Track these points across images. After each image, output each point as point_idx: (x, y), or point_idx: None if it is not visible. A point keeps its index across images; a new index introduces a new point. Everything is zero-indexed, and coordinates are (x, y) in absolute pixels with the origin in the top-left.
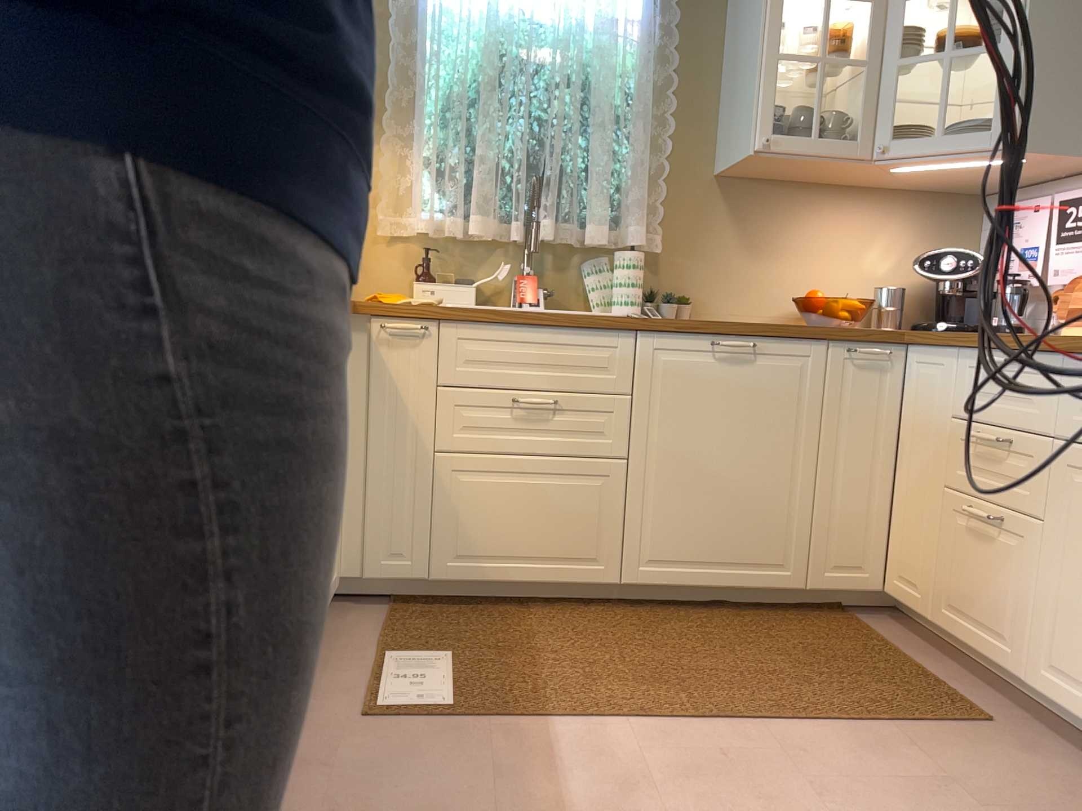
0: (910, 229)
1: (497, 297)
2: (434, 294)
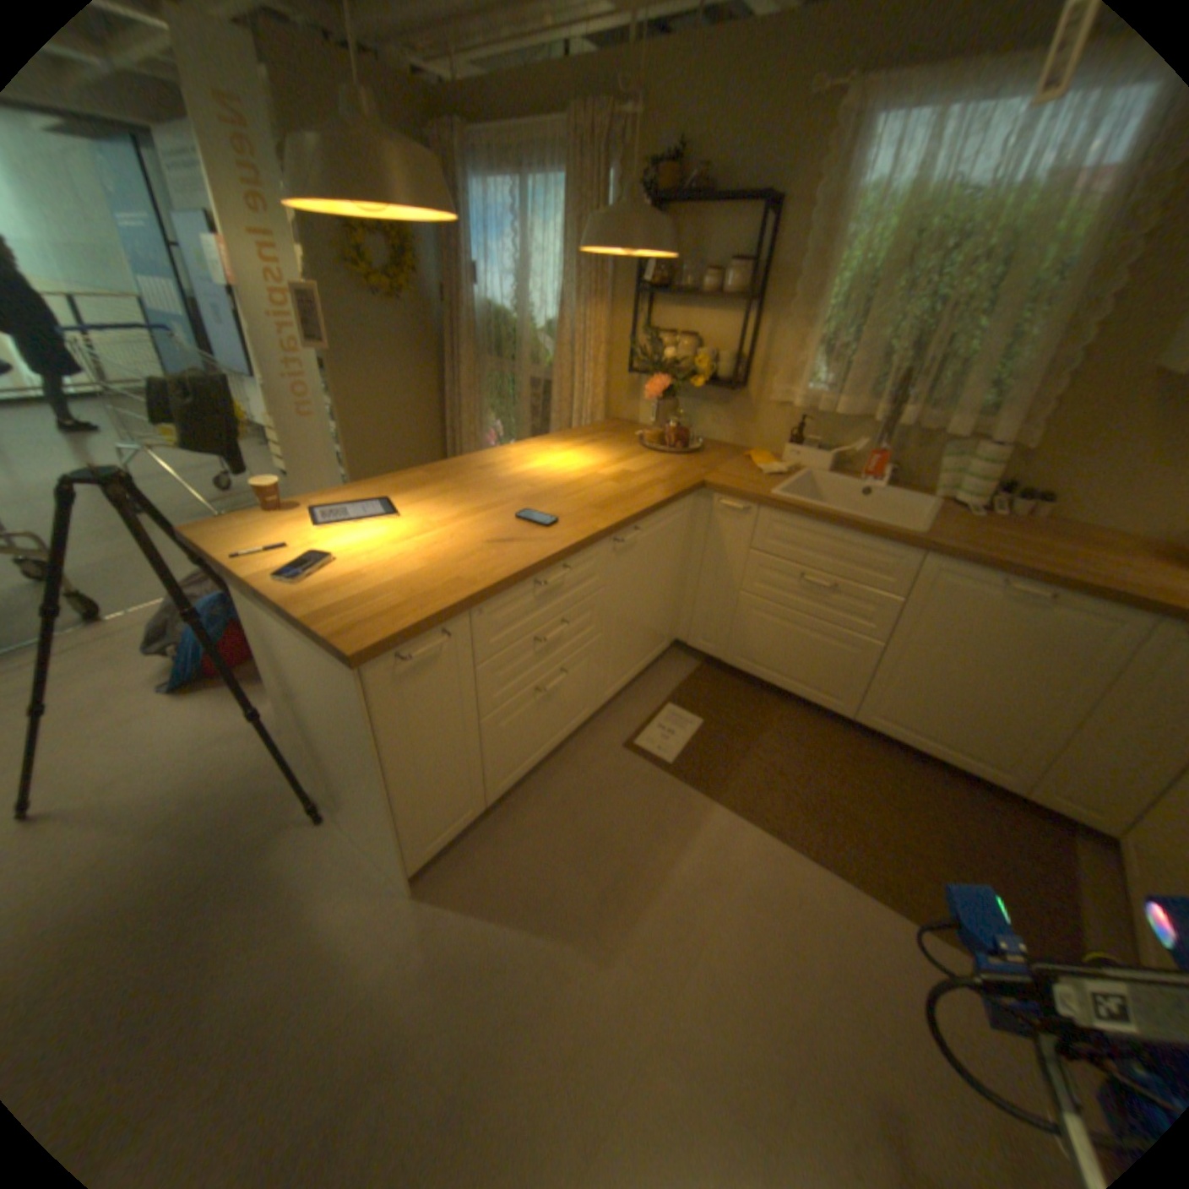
0: None
1: (855, 463)
2: (797, 457)
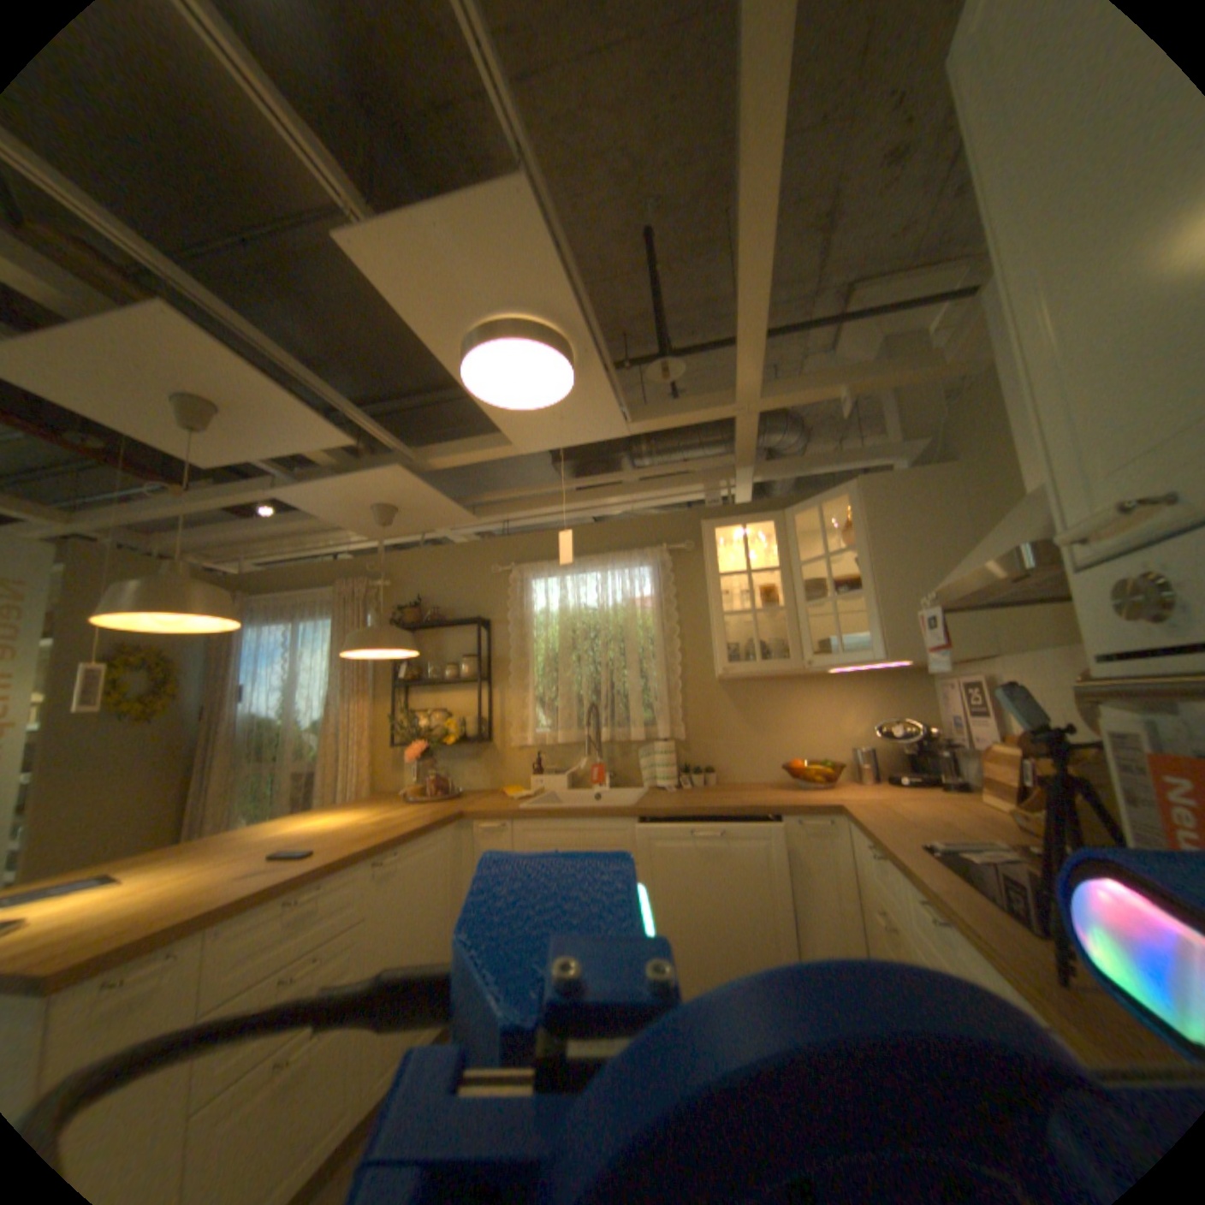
0: (874, 701)
1: (585, 780)
2: (541, 784)
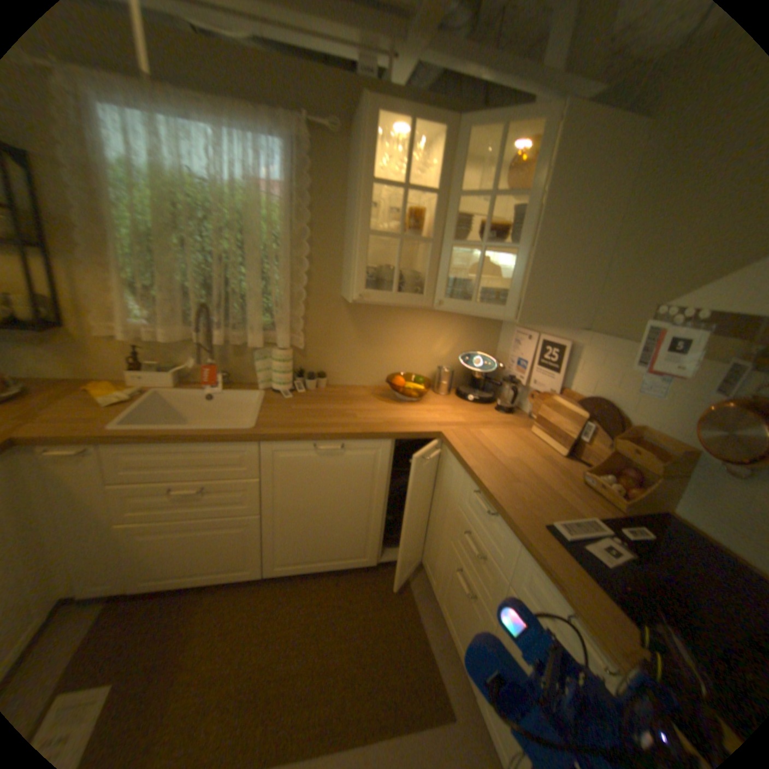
0: (460, 331)
1: (194, 375)
2: (139, 381)
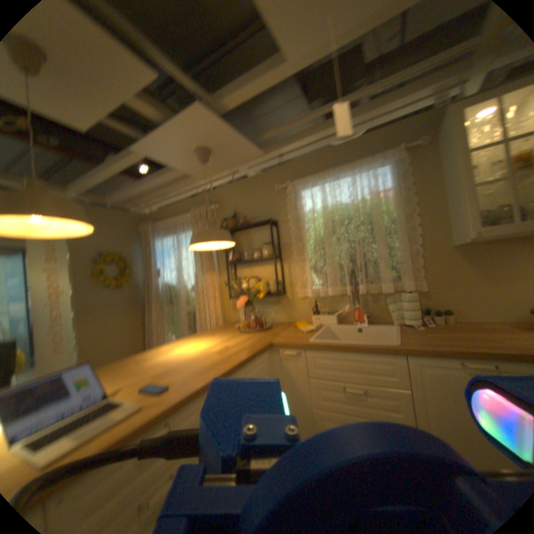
0: None
1: (349, 318)
2: (320, 321)
